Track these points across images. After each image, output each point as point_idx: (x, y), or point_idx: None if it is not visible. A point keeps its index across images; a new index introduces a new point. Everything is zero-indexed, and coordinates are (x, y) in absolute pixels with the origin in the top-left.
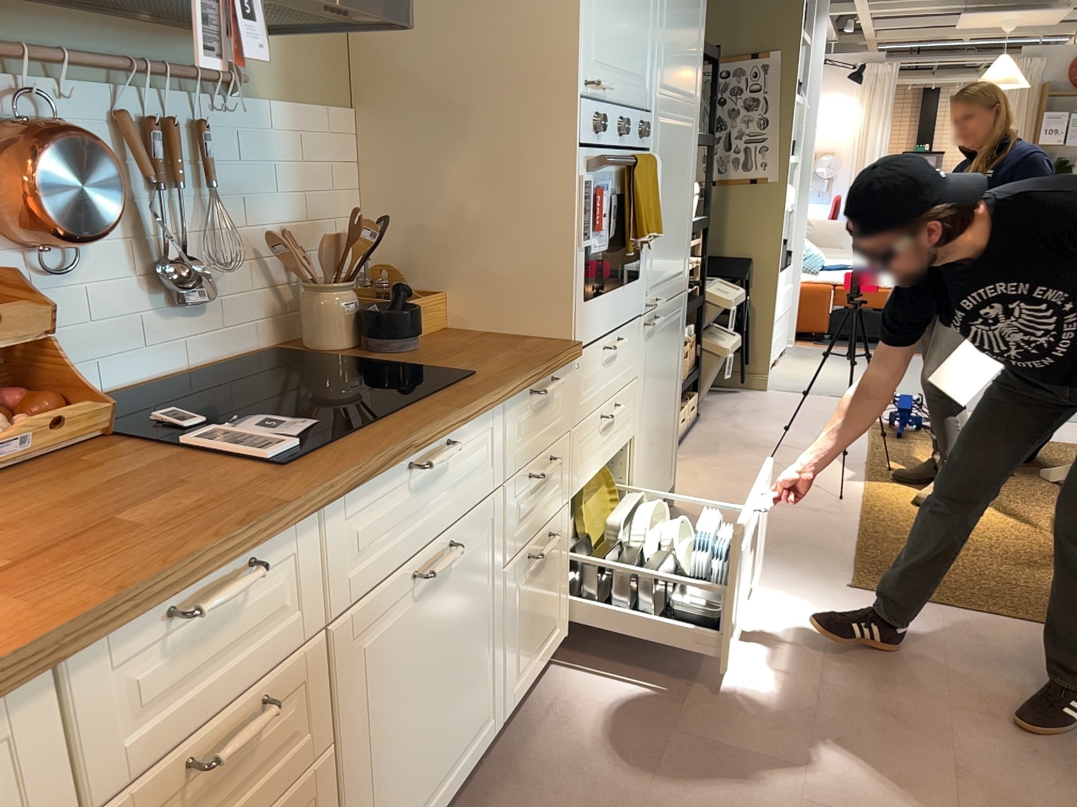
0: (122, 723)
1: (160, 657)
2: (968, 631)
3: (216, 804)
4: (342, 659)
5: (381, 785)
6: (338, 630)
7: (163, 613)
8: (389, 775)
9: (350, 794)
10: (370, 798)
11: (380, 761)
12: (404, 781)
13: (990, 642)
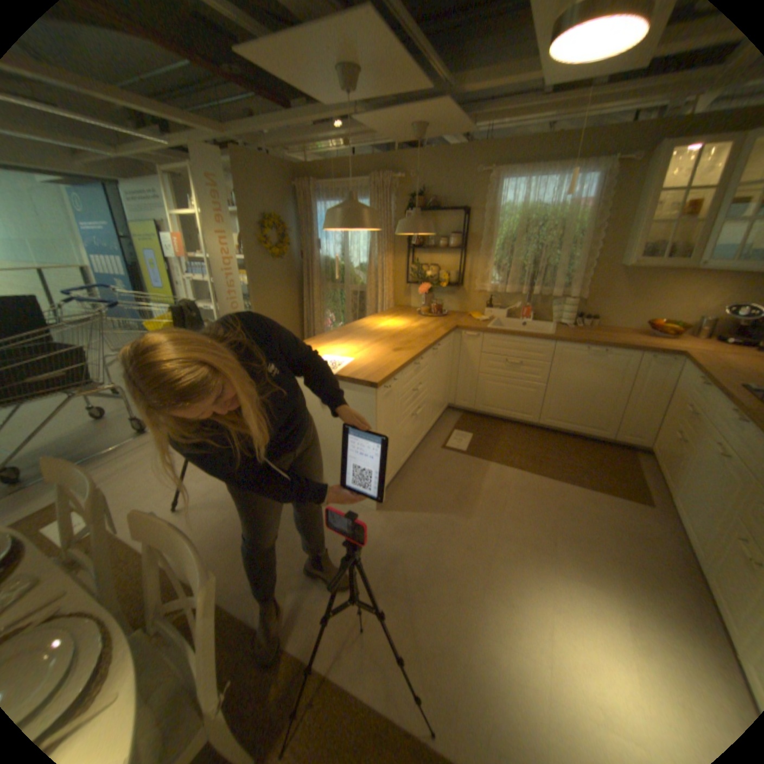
0: (695, 388)
1: (700, 384)
2: (435, 703)
3: (689, 421)
4: (705, 433)
5: (690, 483)
6: (708, 426)
7: (702, 376)
8: (691, 485)
9: (689, 468)
10: (689, 480)
11: (693, 476)
12: (690, 497)
13: (424, 686)
